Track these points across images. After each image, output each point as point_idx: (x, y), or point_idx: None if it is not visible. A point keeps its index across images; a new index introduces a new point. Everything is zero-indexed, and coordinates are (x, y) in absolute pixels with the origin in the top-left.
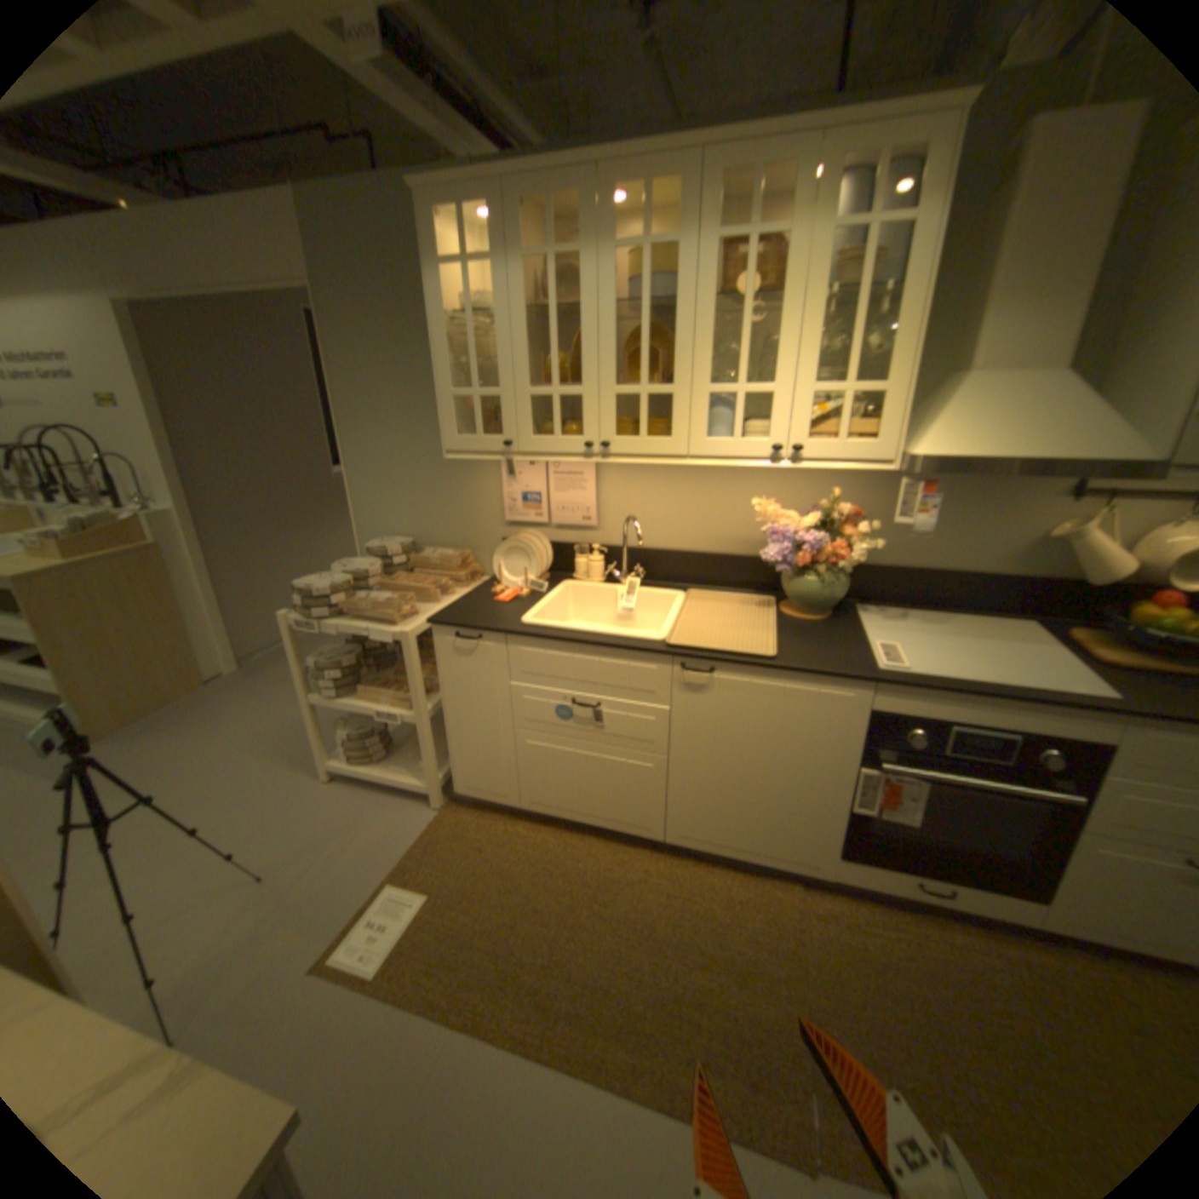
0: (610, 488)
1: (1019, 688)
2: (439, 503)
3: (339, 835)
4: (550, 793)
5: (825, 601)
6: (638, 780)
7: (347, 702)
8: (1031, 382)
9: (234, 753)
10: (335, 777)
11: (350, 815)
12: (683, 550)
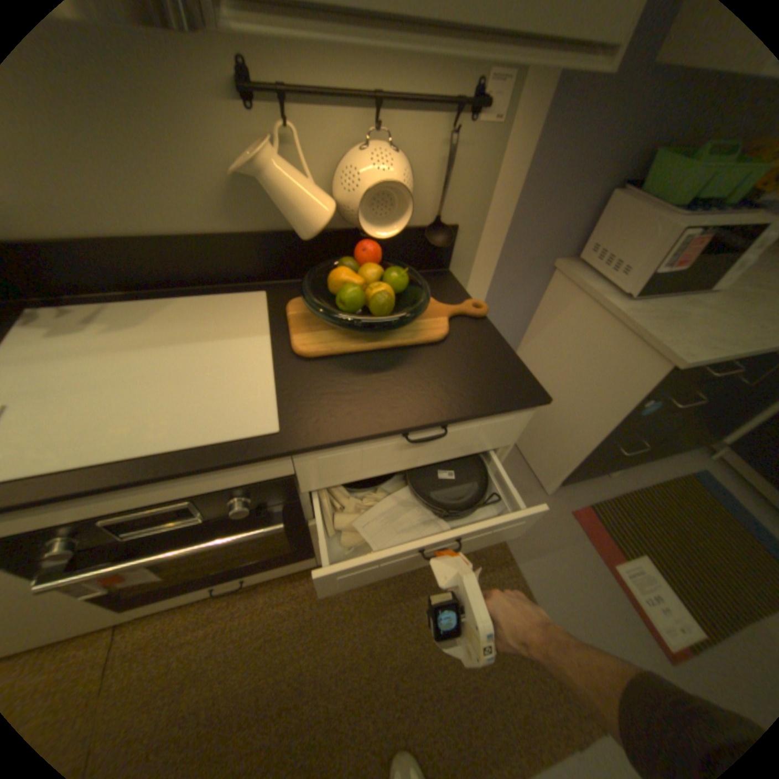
0: None
1: (148, 459)
2: None
3: None
4: None
5: None
6: None
7: None
8: None
9: None
10: None
11: None
12: None
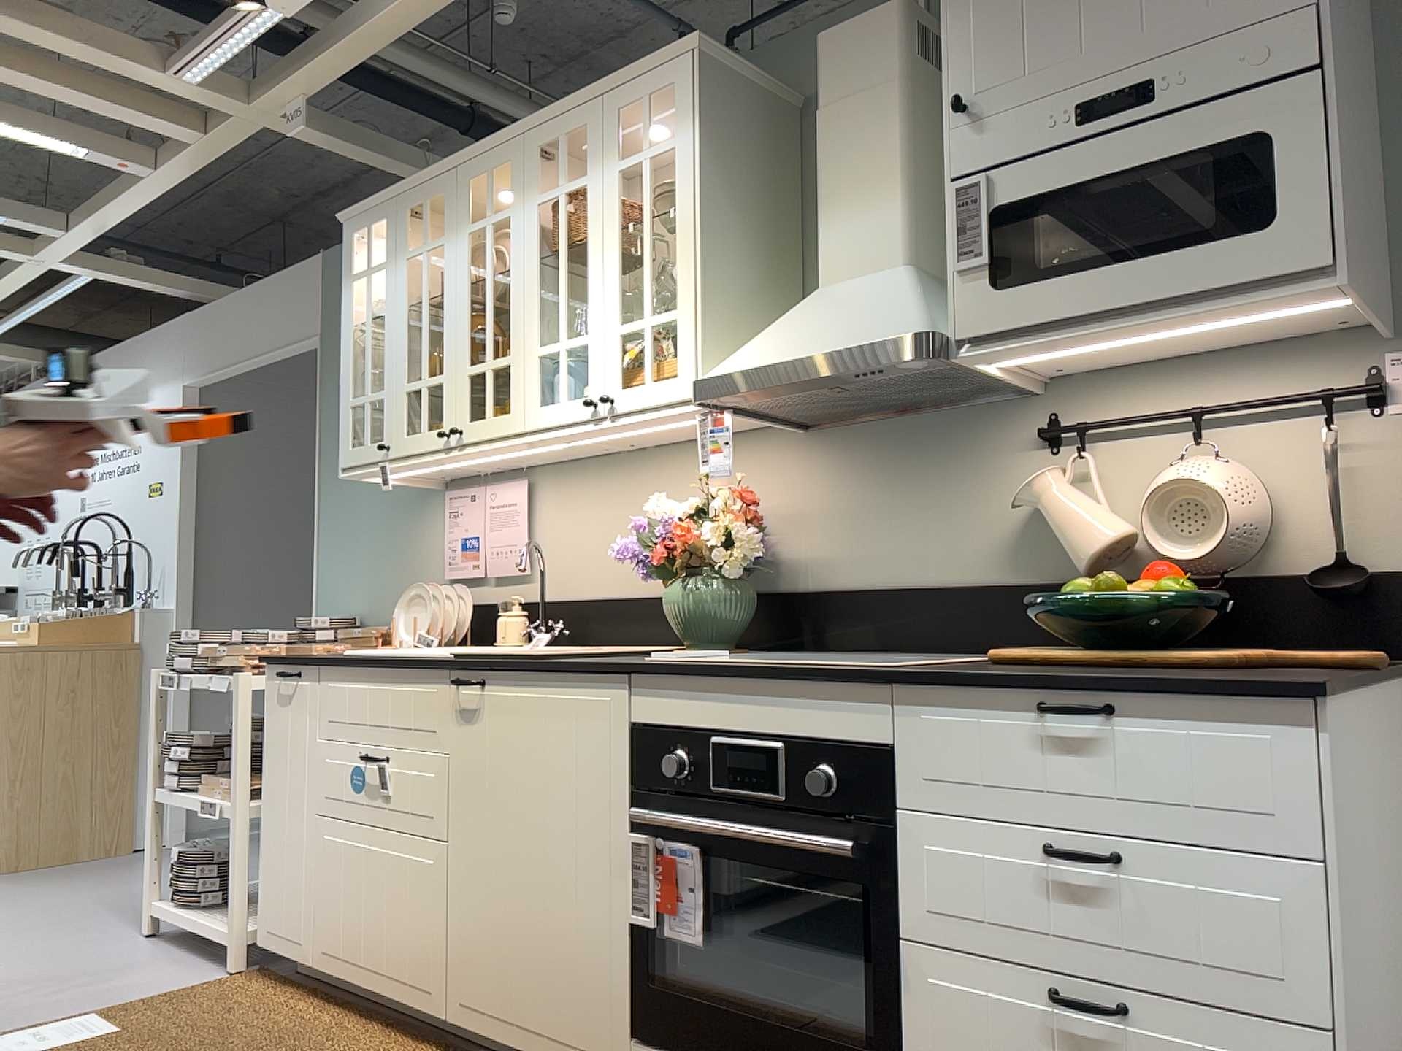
0: (544, 519)
1: (780, 665)
2: (391, 564)
3: (104, 973)
4: (339, 928)
5: (719, 629)
6: (418, 889)
7: (189, 792)
8: (856, 287)
9: (93, 900)
10: (166, 932)
11: (138, 961)
12: (616, 596)
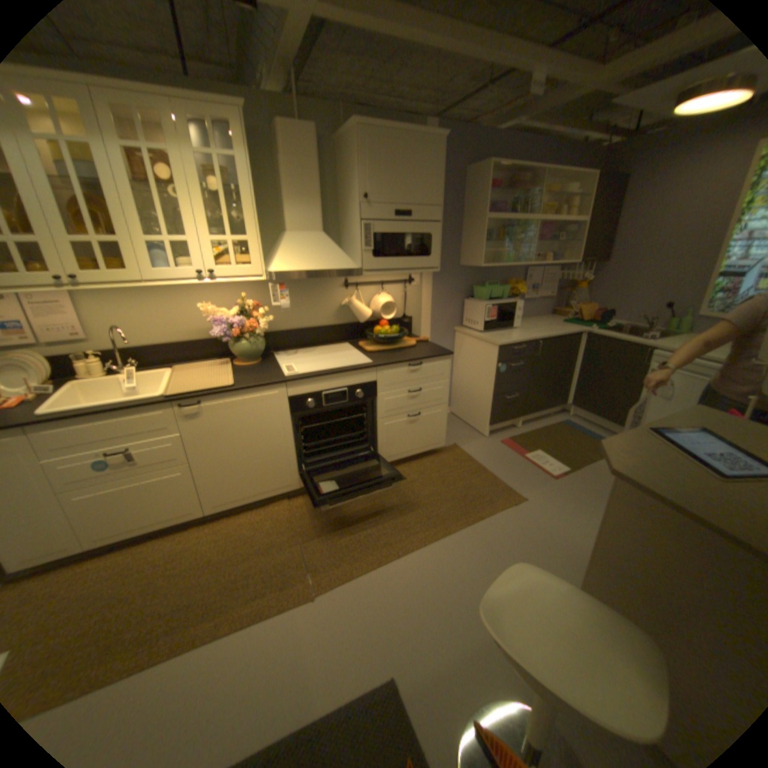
0: (90, 310)
1: (340, 369)
2: None
3: None
4: (108, 526)
5: (256, 354)
6: (173, 486)
7: None
8: (311, 238)
9: None
10: None
11: None
12: (163, 343)
